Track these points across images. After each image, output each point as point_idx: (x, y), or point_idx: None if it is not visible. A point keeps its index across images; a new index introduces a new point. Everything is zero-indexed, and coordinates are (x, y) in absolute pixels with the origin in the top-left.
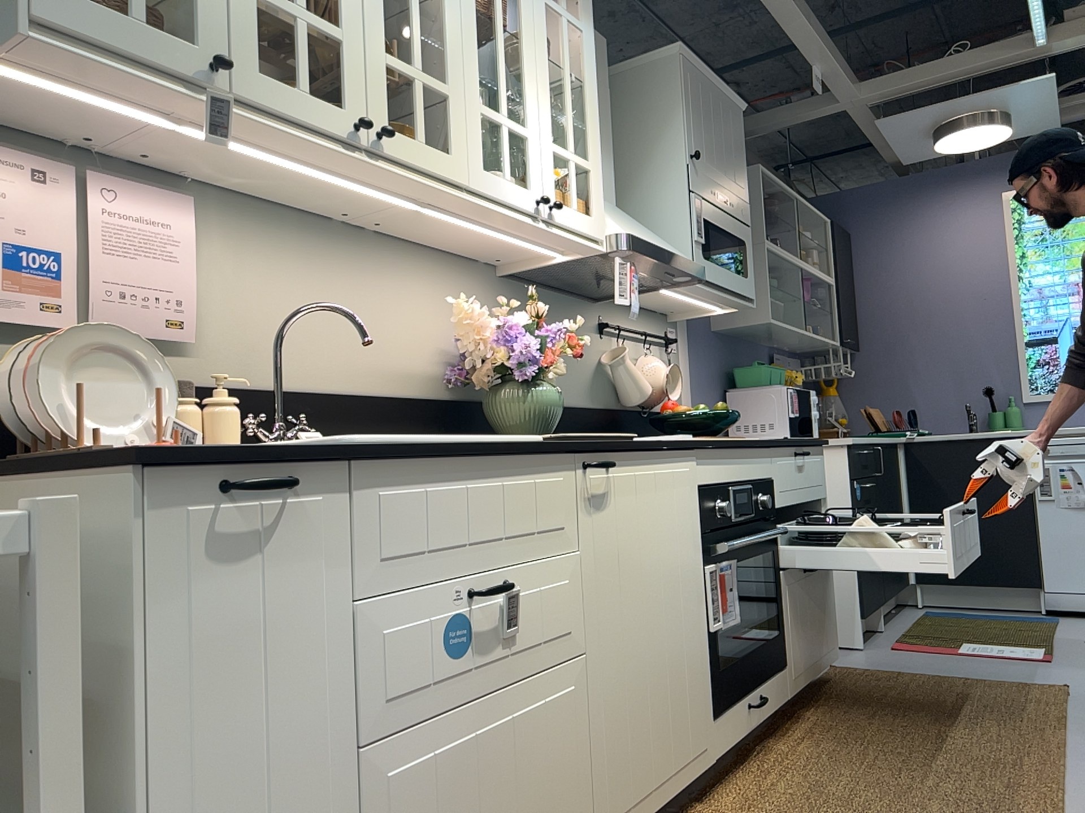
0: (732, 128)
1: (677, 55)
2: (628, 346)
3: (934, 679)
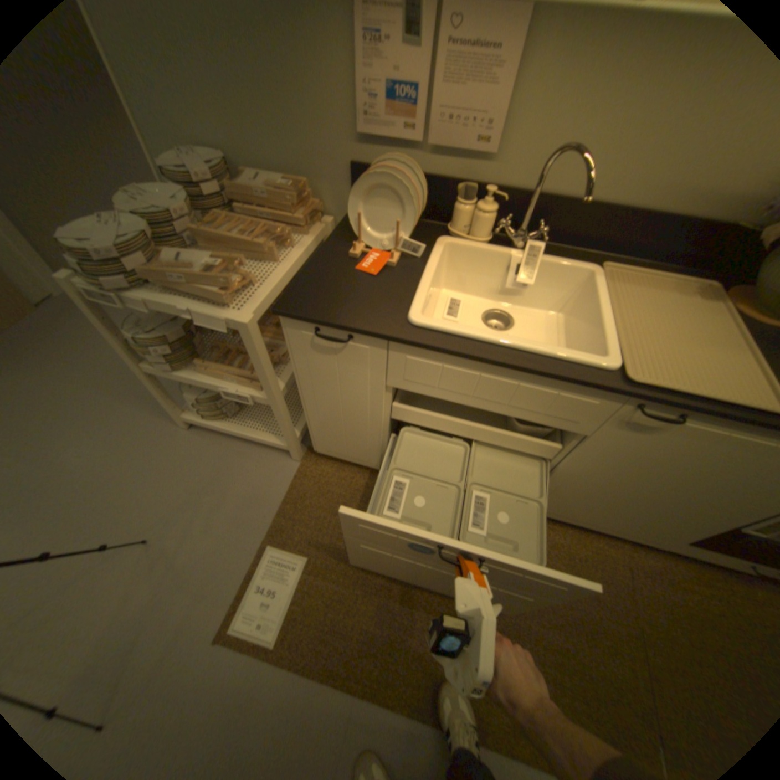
0: None
1: None
2: None
3: None
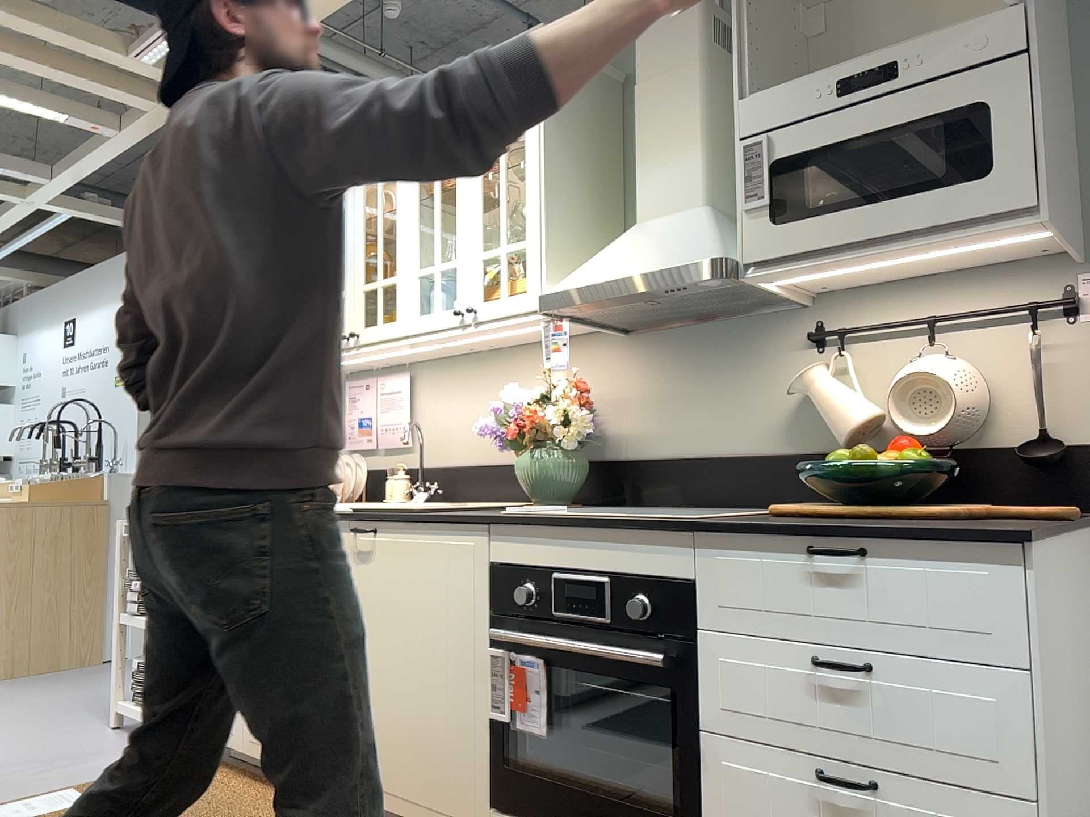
0: None
1: None
2: (892, 349)
3: None
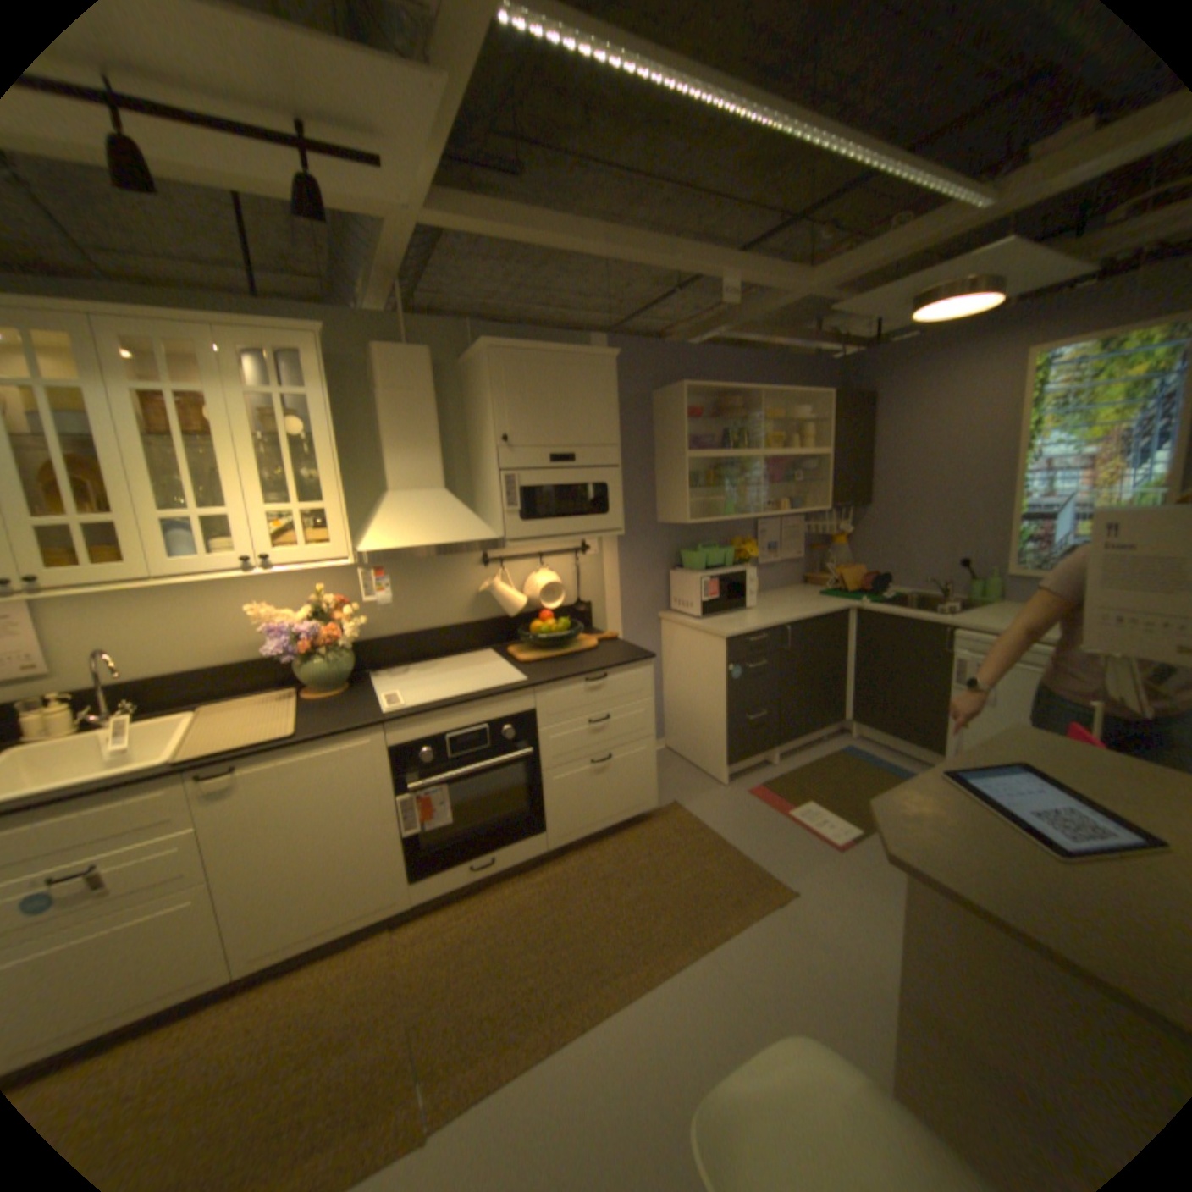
0: (587, 383)
1: (485, 347)
2: (521, 567)
3: (713, 847)
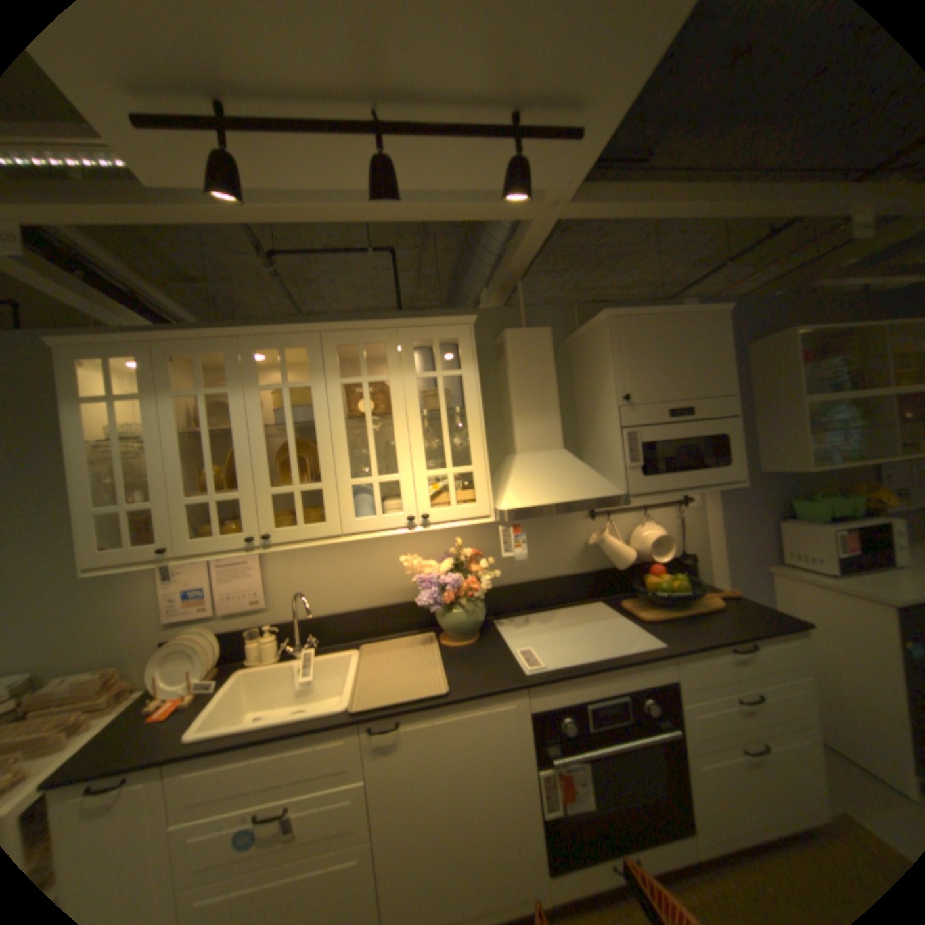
0: (703, 338)
1: (606, 317)
2: (625, 519)
3: None
